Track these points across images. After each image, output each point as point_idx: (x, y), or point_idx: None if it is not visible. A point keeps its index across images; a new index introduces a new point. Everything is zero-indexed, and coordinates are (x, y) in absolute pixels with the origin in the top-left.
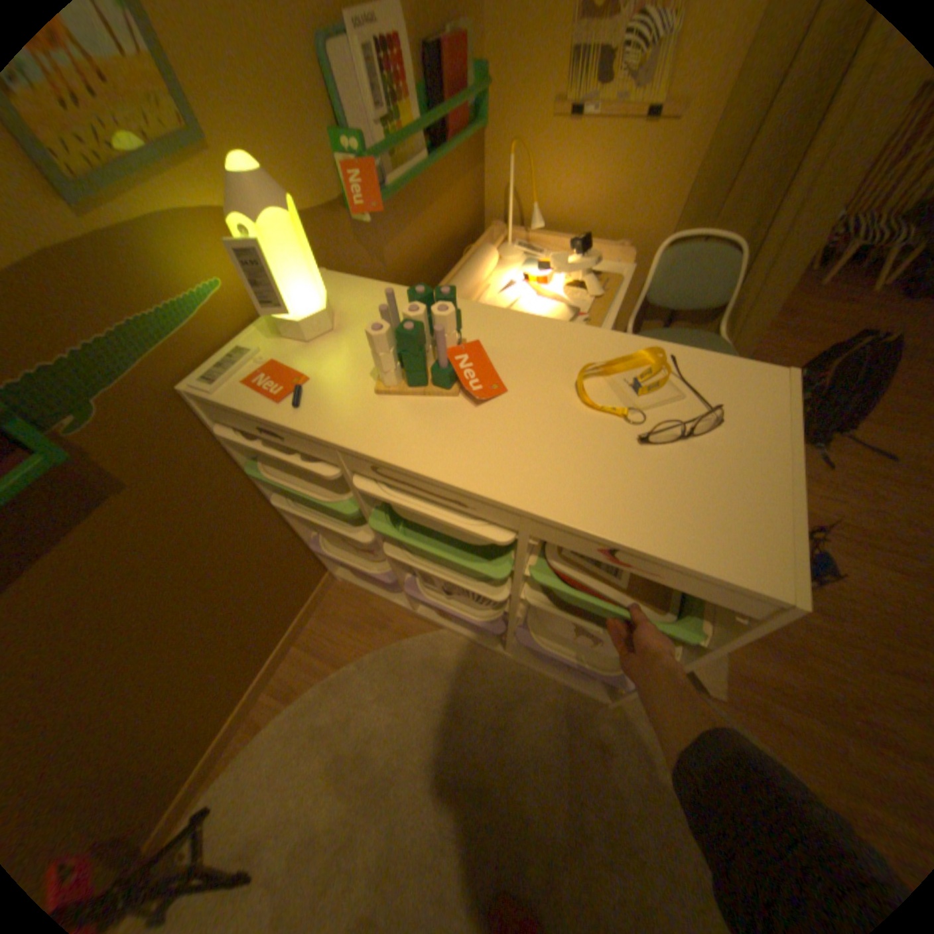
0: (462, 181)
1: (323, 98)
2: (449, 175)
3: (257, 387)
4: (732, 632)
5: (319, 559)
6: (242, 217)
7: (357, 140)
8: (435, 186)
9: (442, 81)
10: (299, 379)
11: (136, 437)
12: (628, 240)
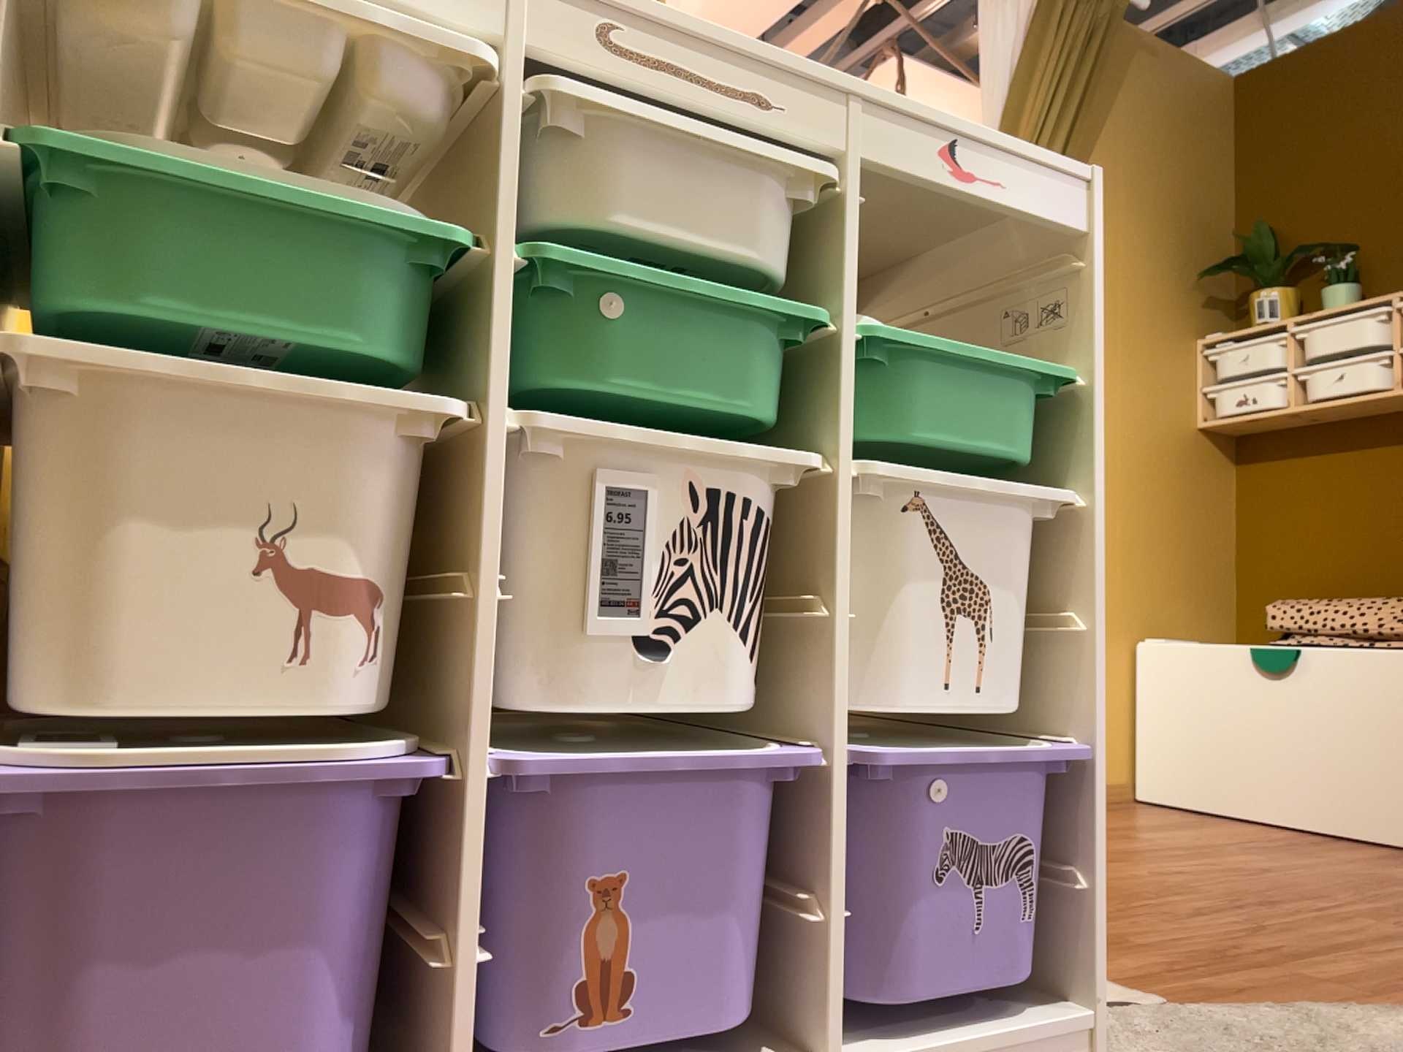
0: None
1: None
2: None
3: None
4: (1068, 356)
5: None
6: None
7: None
8: None
9: None
10: None
11: None
12: None
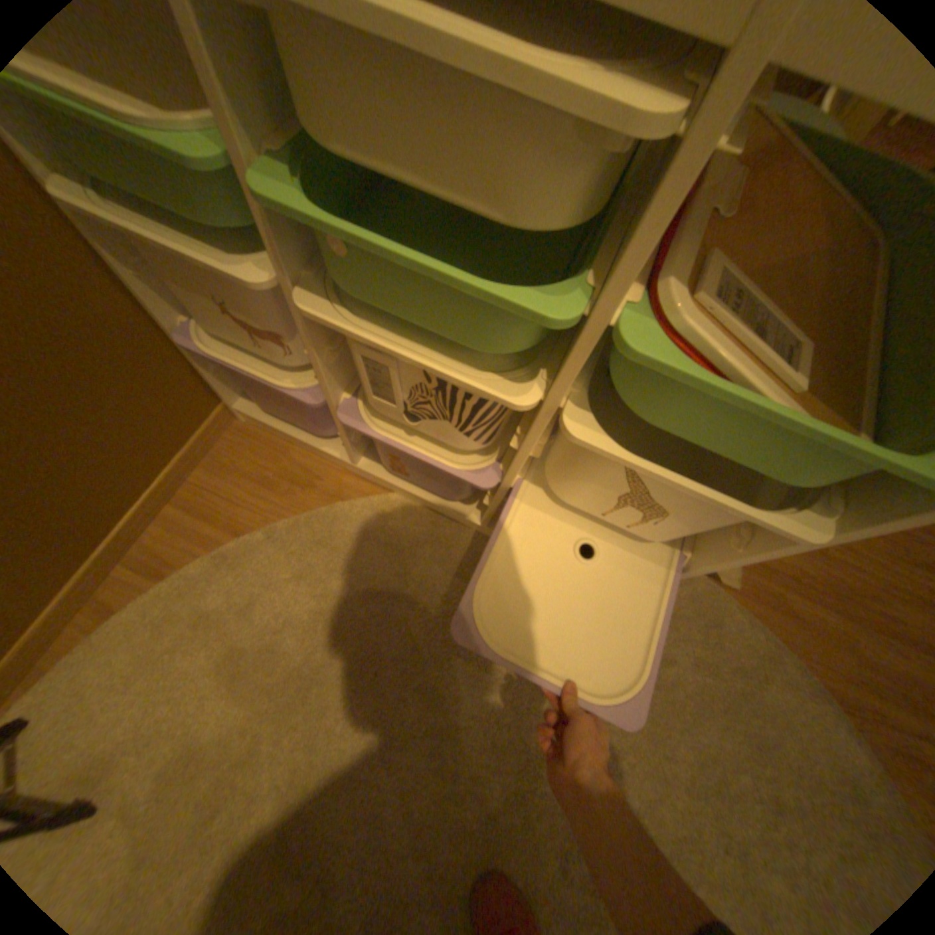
0: None
1: None
2: None
3: None
4: None
5: (203, 378)
6: None
7: None
8: None
9: None
10: None
11: None
12: None
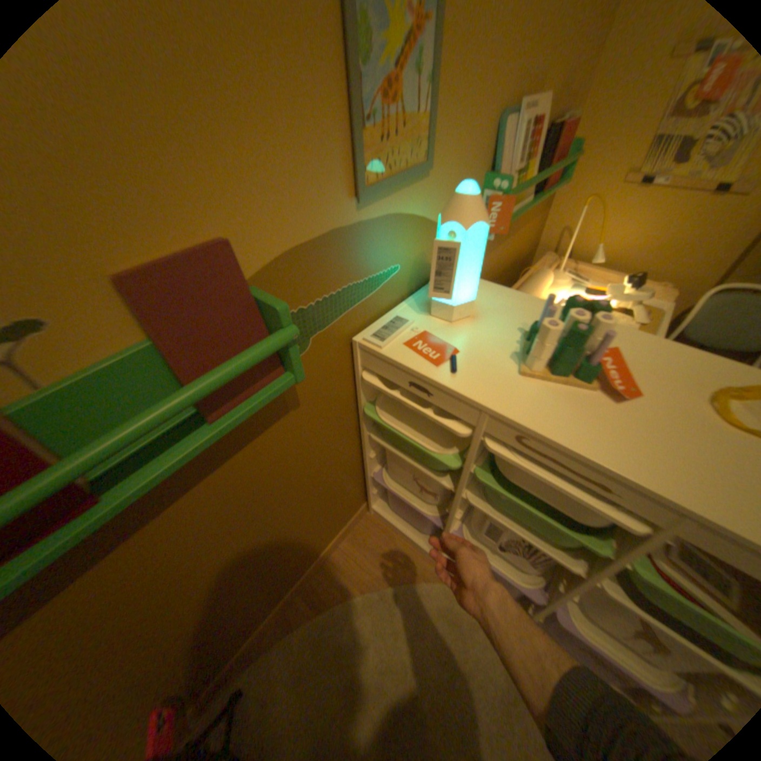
0: (535, 220)
1: (491, 152)
2: (531, 214)
3: (417, 350)
4: None
5: (365, 491)
6: (454, 226)
7: (507, 182)
8: (521, 221)
9: (556, 149)
10: (451, 350)
11: (320, 370)
12: (671, 282)
